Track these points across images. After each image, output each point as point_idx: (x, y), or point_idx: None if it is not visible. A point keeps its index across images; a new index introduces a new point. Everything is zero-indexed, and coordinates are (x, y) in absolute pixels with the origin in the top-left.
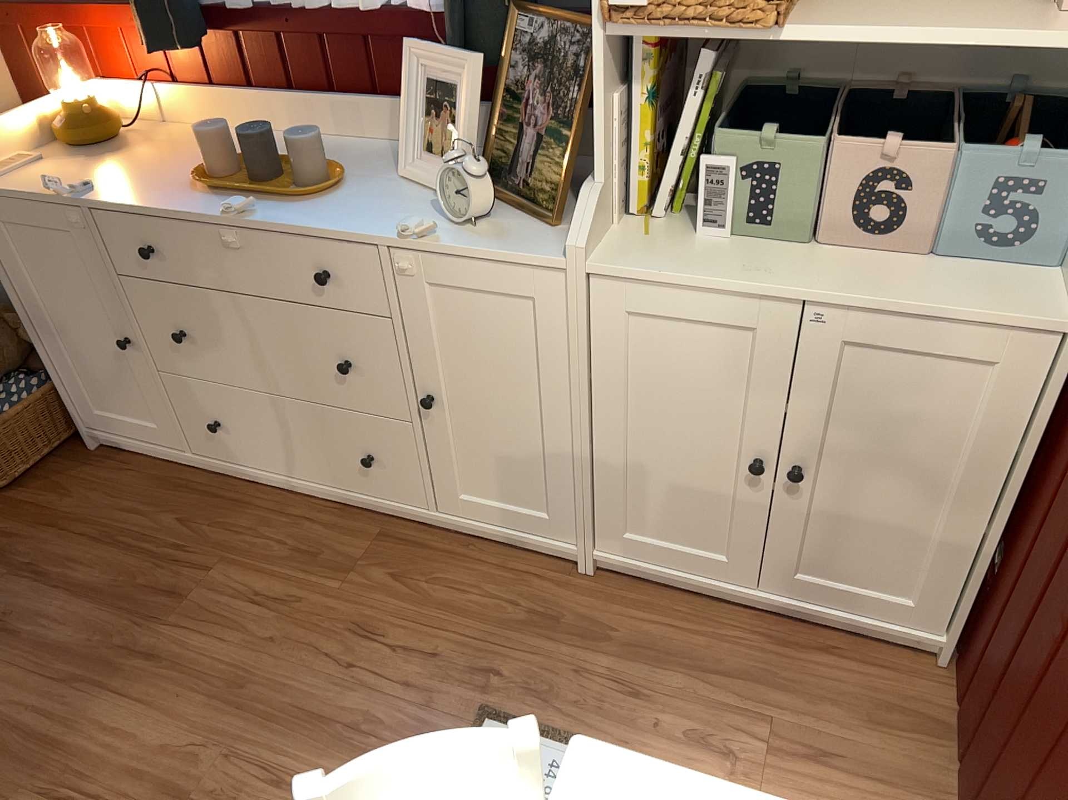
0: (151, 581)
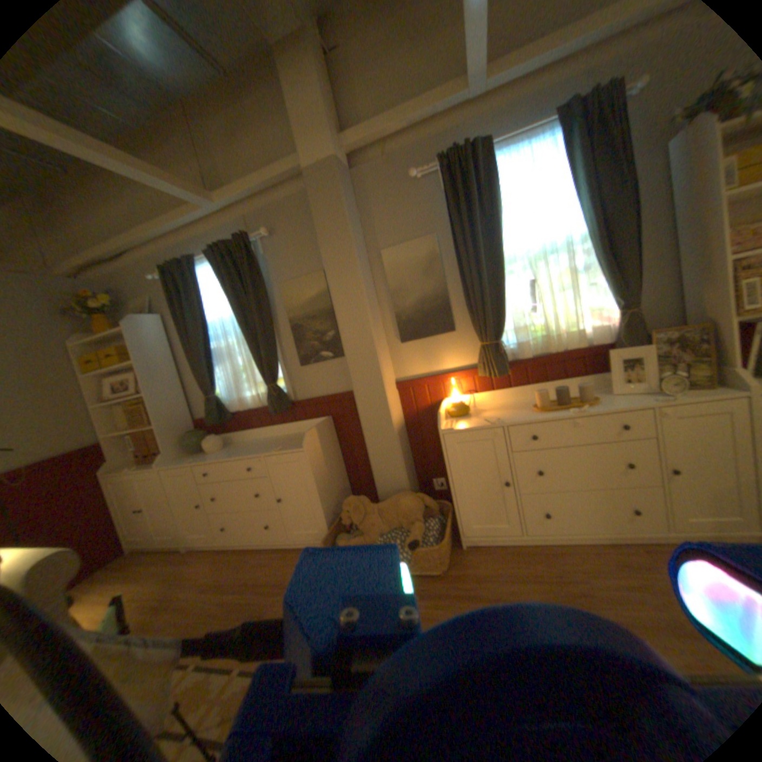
0: (564, 596)
